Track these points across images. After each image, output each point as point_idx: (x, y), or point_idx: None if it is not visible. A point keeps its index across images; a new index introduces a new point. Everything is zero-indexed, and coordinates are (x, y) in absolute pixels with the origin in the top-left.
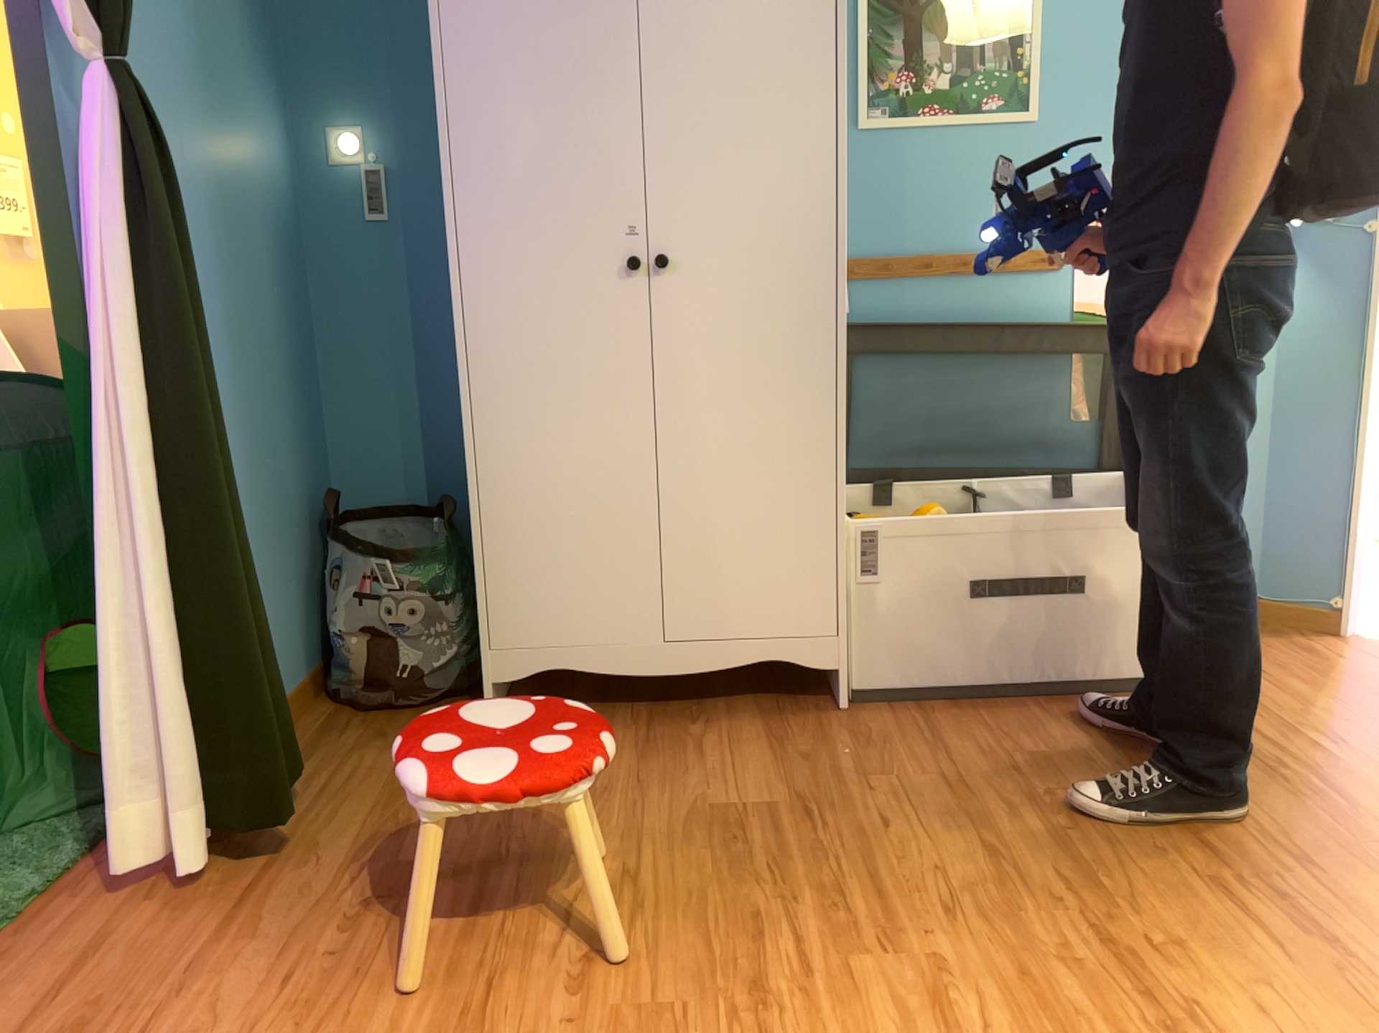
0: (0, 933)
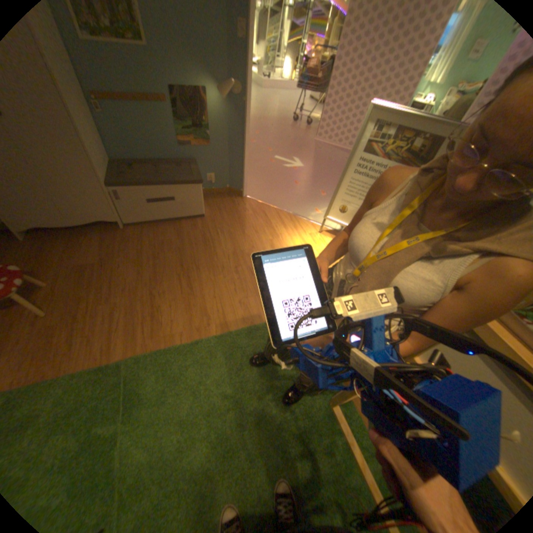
0: None
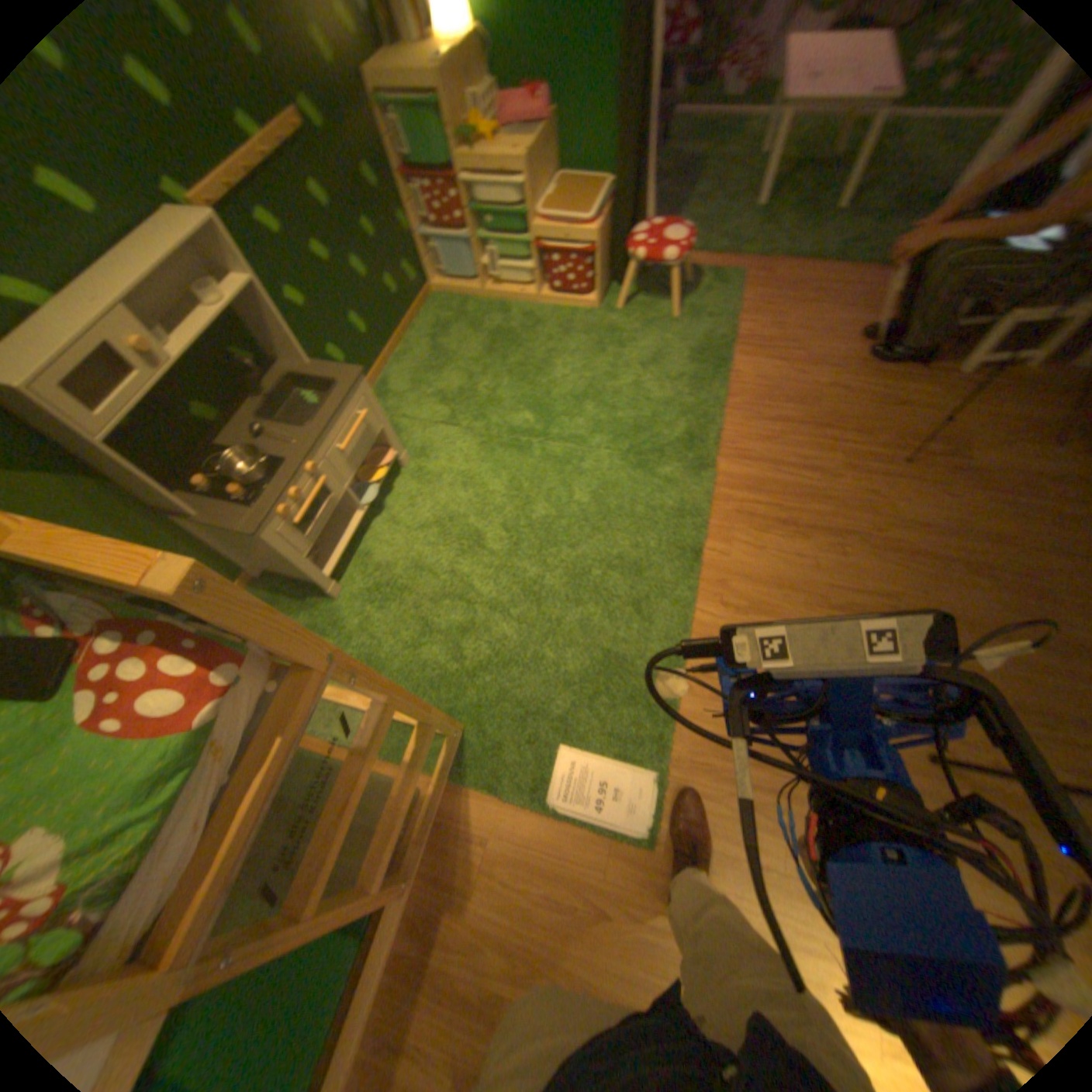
0: (870, 270)
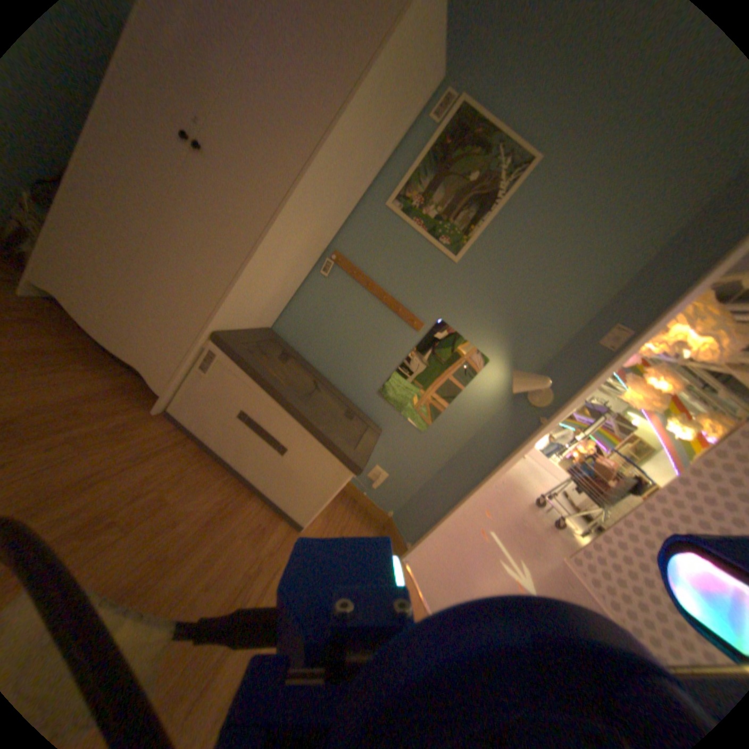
0: None
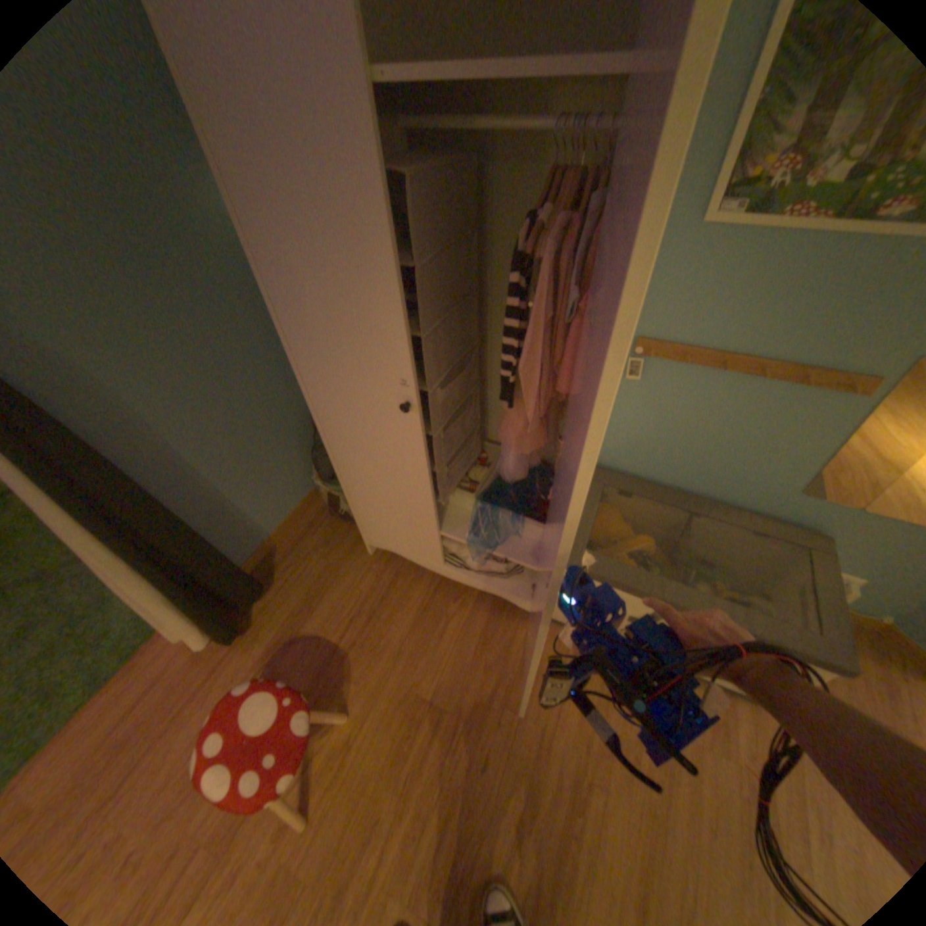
0: (138, 653)
